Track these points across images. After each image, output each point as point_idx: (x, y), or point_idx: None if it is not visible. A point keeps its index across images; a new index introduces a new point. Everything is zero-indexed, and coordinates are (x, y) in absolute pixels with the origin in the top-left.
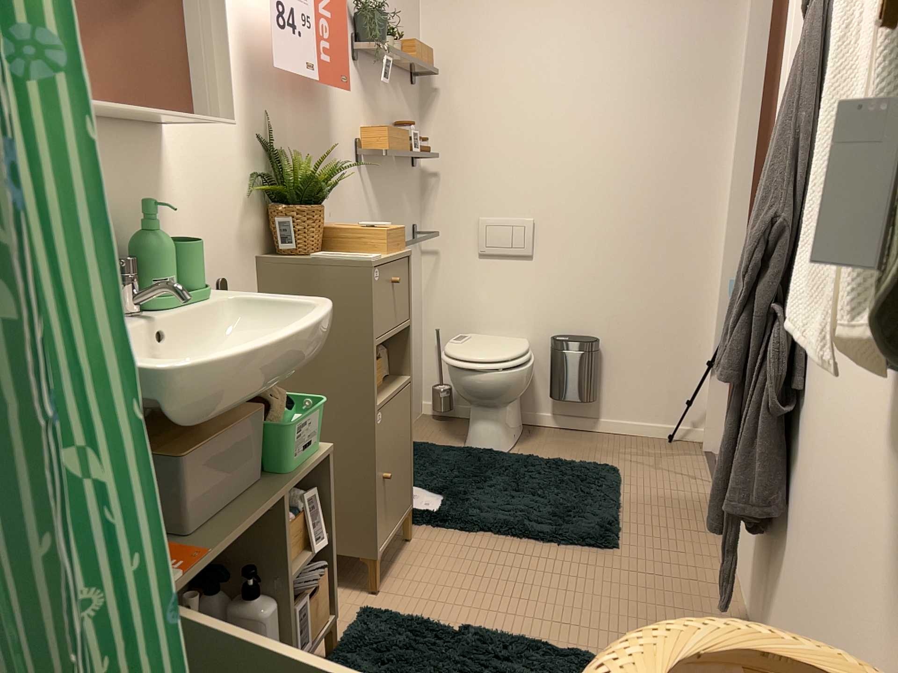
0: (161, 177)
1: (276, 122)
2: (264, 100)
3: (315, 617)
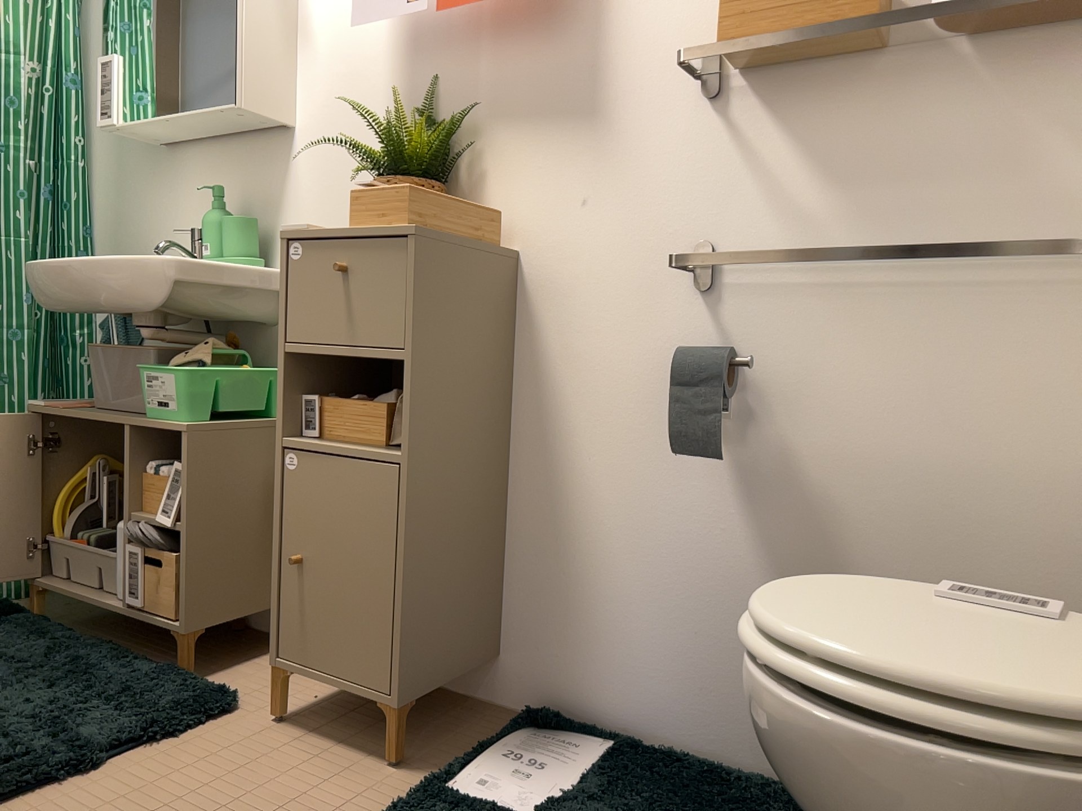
0: (281, 170)
1: (446, 79)
2: (425, 59)
3: (147, 586)
